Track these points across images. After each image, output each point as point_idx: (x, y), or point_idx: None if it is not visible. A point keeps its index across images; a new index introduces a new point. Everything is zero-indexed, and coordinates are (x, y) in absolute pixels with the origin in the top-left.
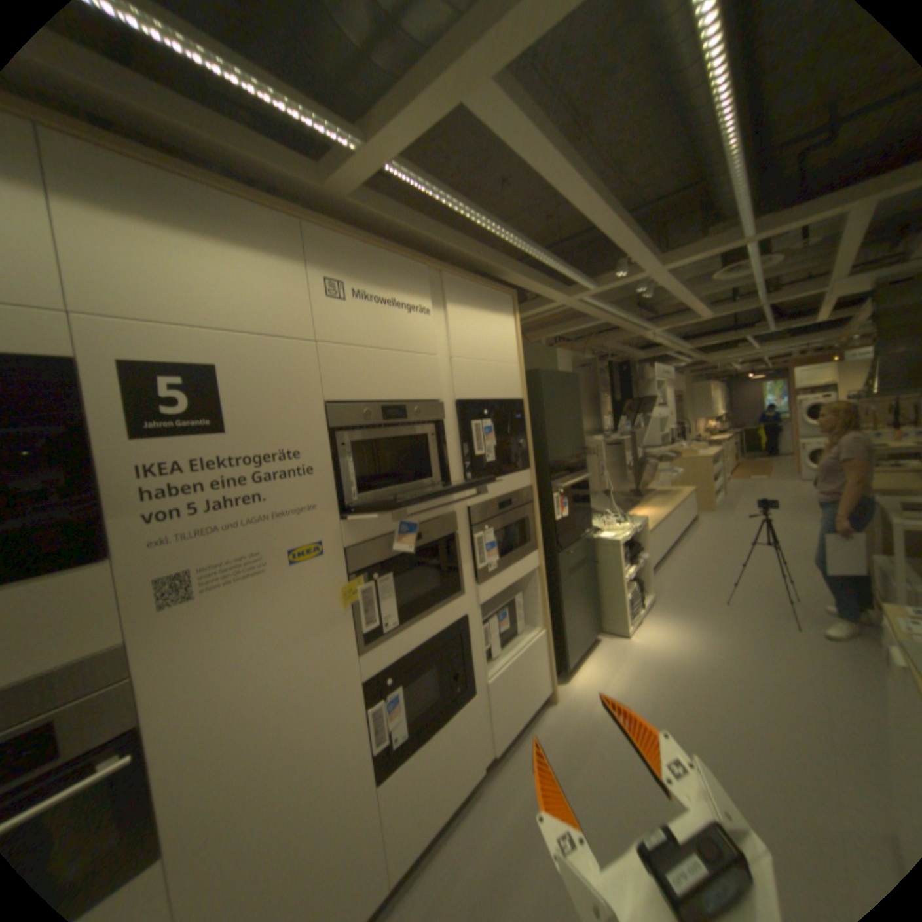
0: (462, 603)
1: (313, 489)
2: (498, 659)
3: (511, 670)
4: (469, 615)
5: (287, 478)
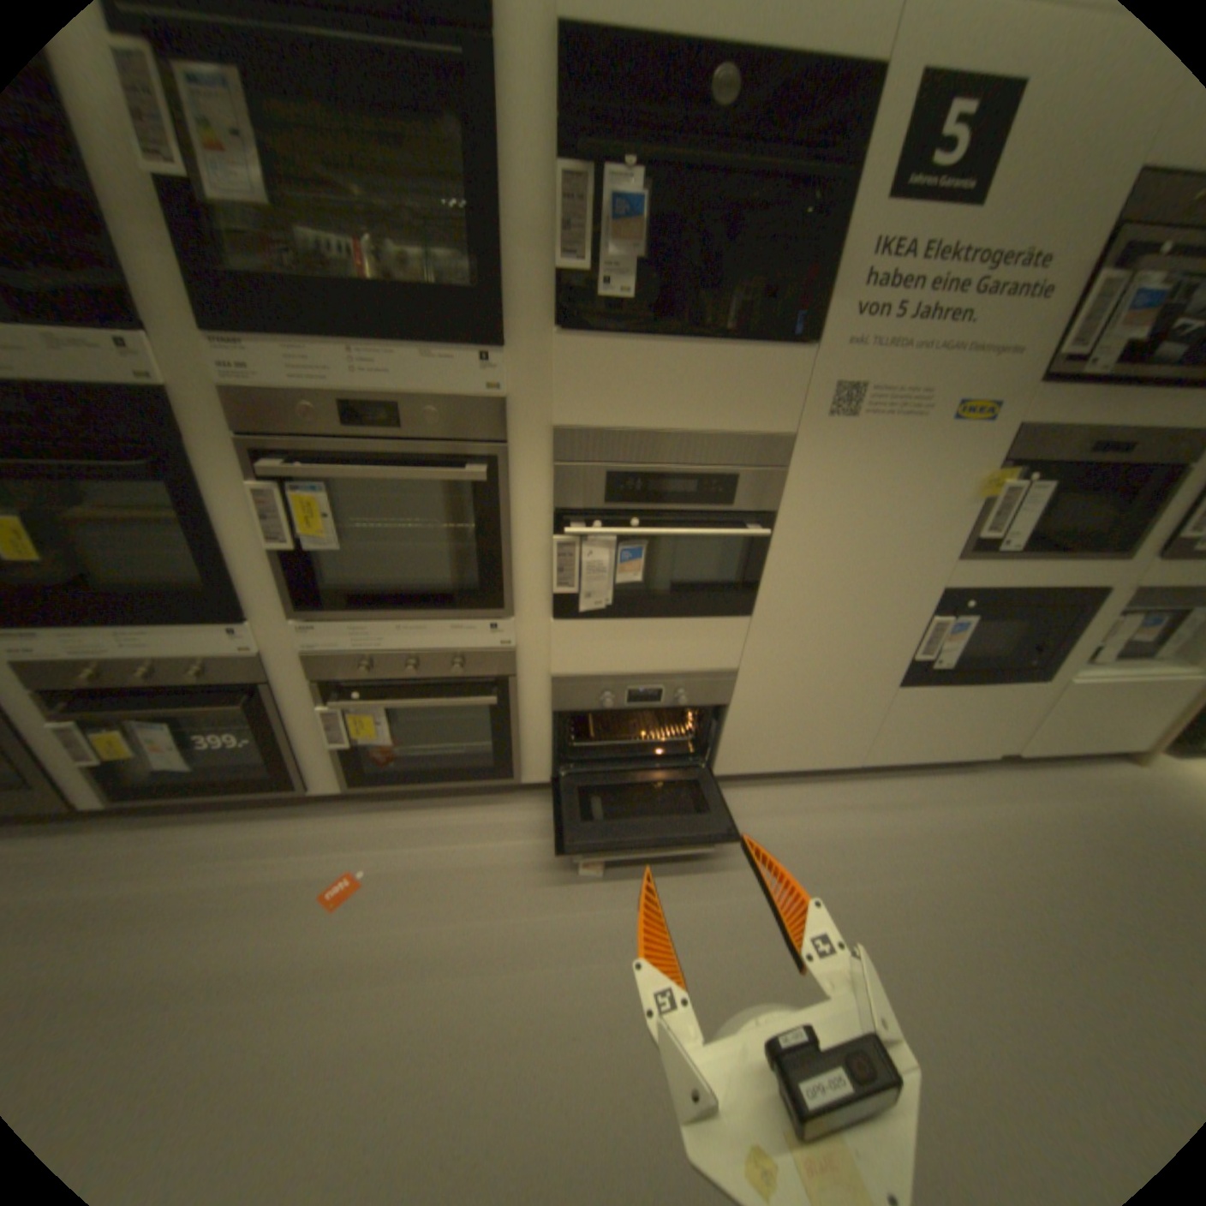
0: (1119, 570)
1: (1037, 321)
2: (1105, 667)
3: (1117, 689)
4: (1115, 590)
5: (1015, 295)
